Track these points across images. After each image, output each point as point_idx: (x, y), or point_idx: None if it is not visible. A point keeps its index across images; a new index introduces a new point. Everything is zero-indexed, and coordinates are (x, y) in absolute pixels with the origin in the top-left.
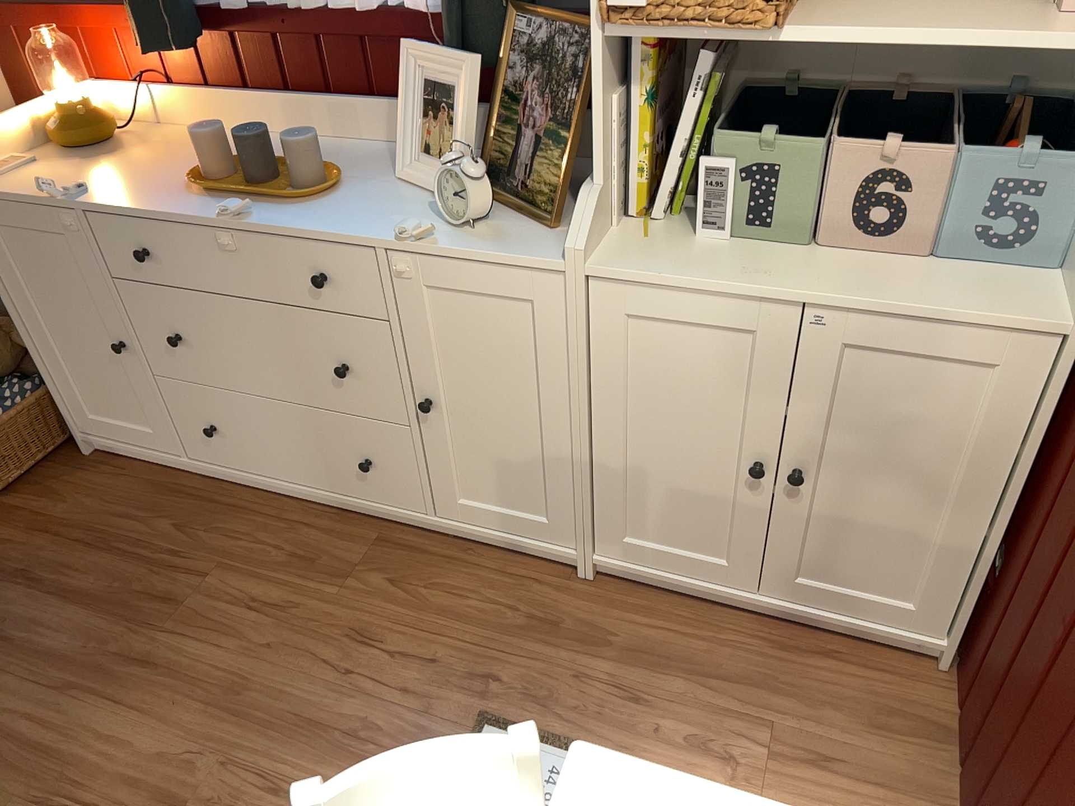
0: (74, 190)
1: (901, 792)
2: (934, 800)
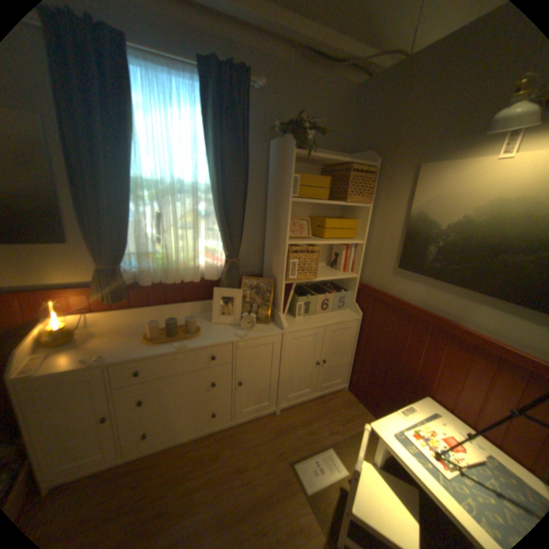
0: (97, 361)
1: (362, 418)
2: (366, 416)
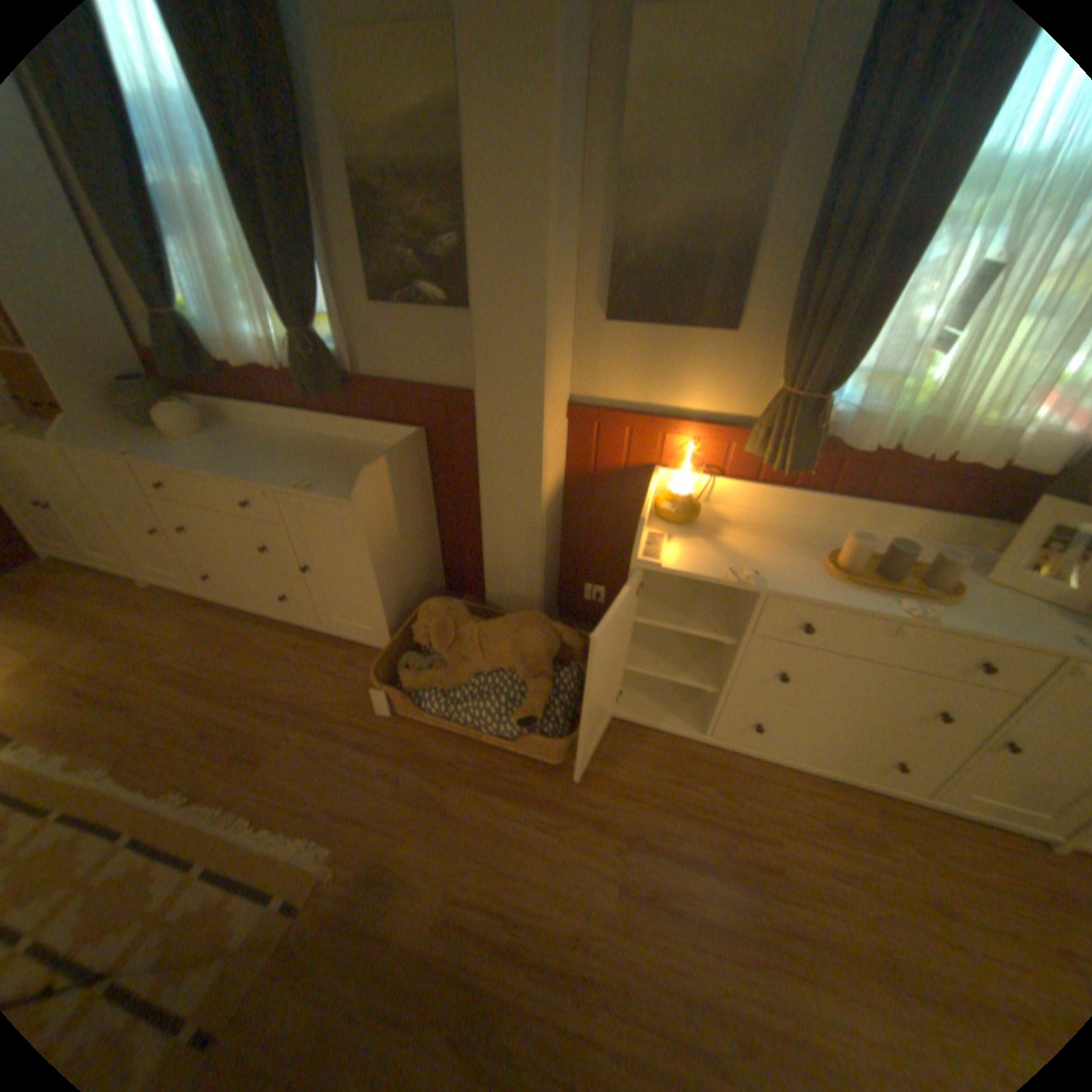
0: (757, 579)
1: None
2: None
